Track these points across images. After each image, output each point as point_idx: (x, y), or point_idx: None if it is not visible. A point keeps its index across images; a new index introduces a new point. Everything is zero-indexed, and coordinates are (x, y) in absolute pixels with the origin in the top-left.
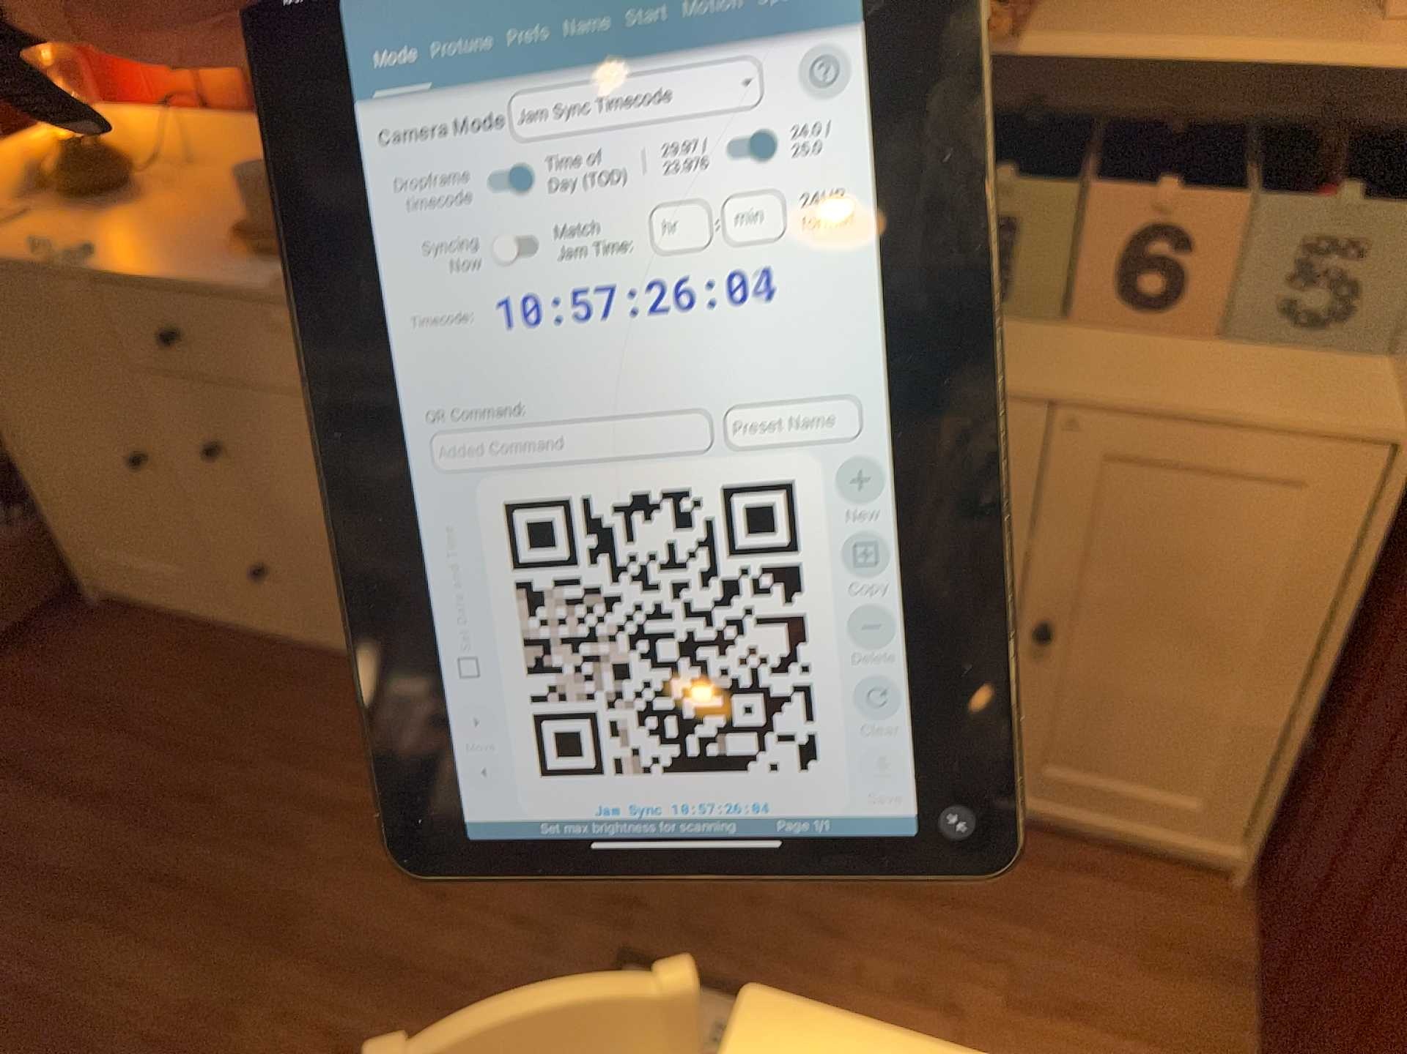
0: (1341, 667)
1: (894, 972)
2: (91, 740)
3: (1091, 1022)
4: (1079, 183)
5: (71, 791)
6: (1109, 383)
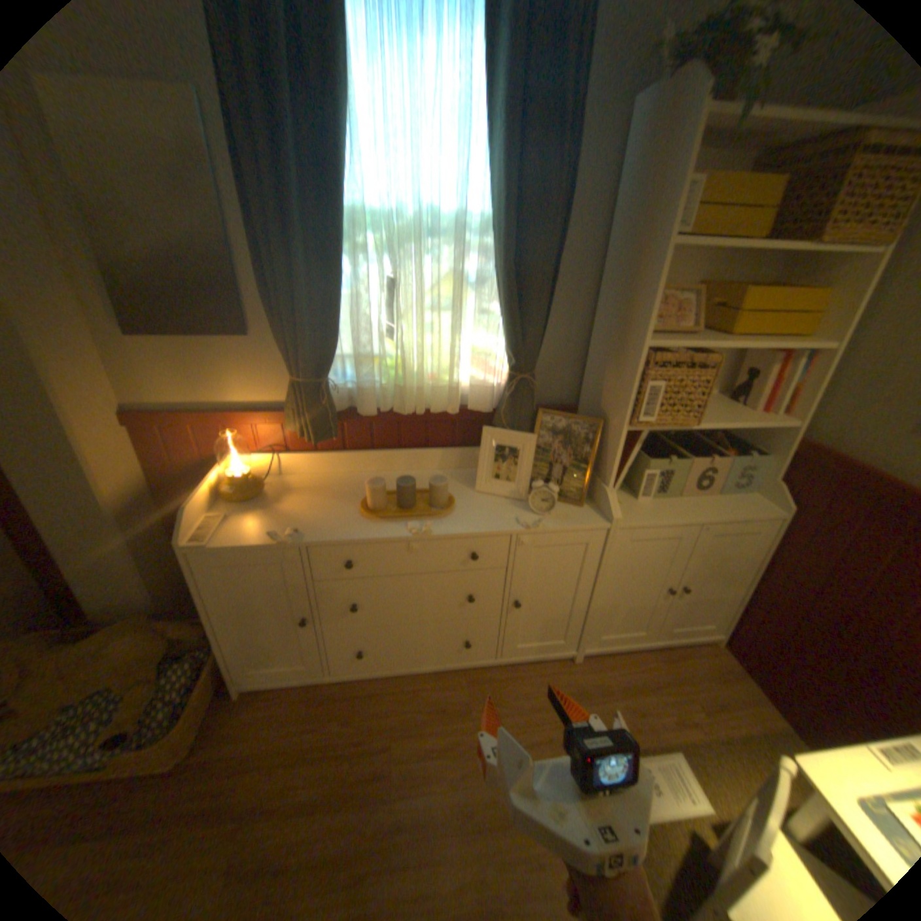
0: (765, 579)
1: (674, 724)
2: (289, 779)
3: (731, 713)
4: (687, 456)
5: (300, 813)
6: (715, 514)
